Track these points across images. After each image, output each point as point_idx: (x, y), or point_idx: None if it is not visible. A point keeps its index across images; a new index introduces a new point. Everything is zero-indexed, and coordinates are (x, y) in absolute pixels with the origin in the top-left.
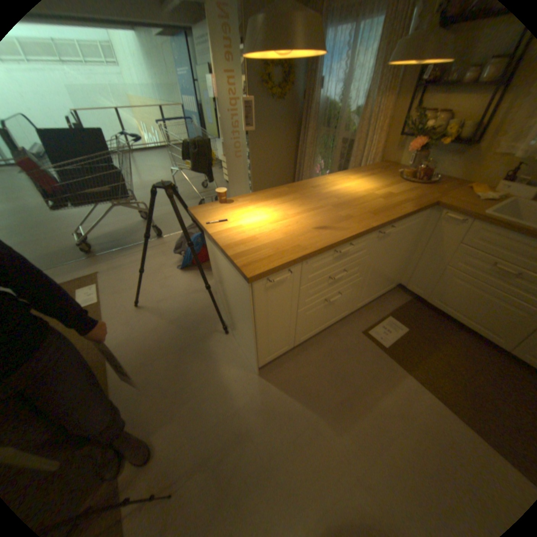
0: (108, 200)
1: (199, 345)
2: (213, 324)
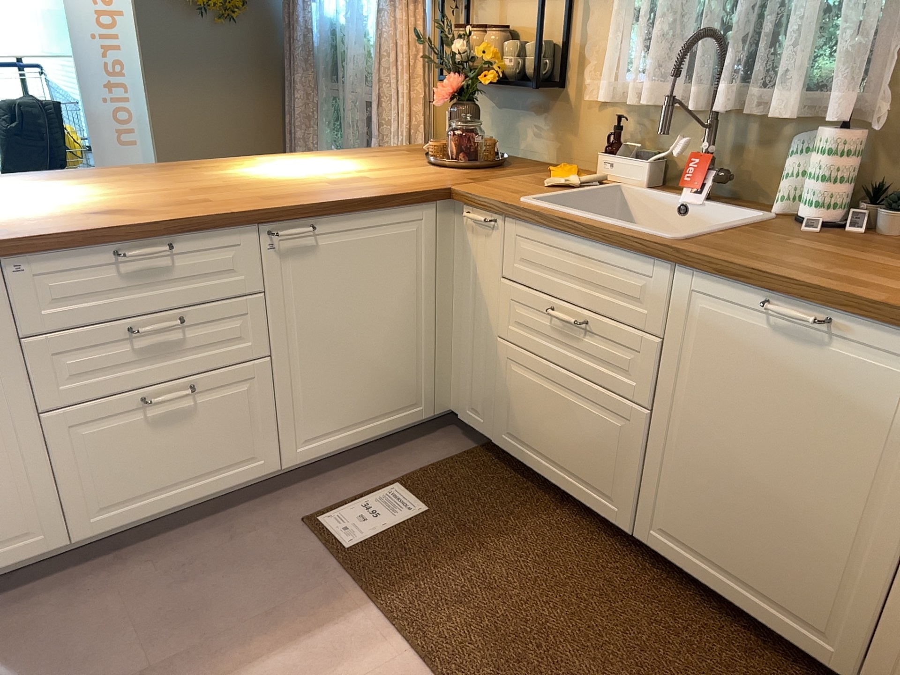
0: None
1: None
2: None
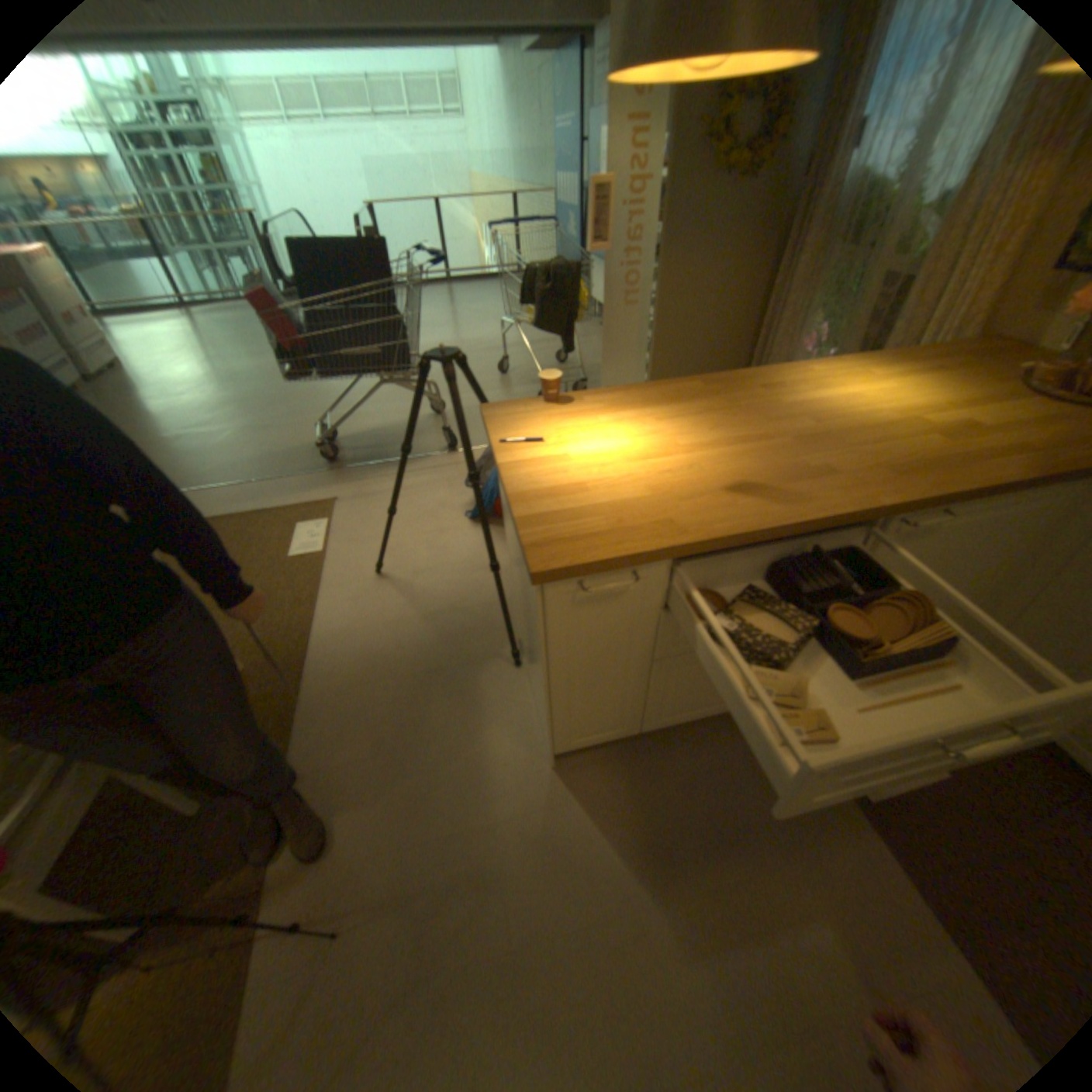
0: (373, 371)
1: (461, 676)
2: (497, 640)
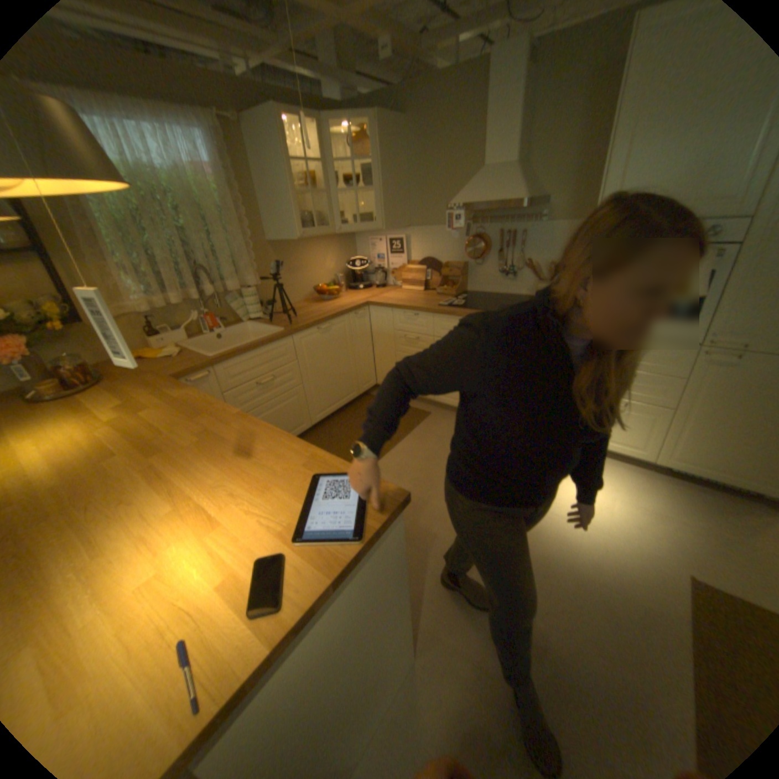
0: None
1: None
2: None
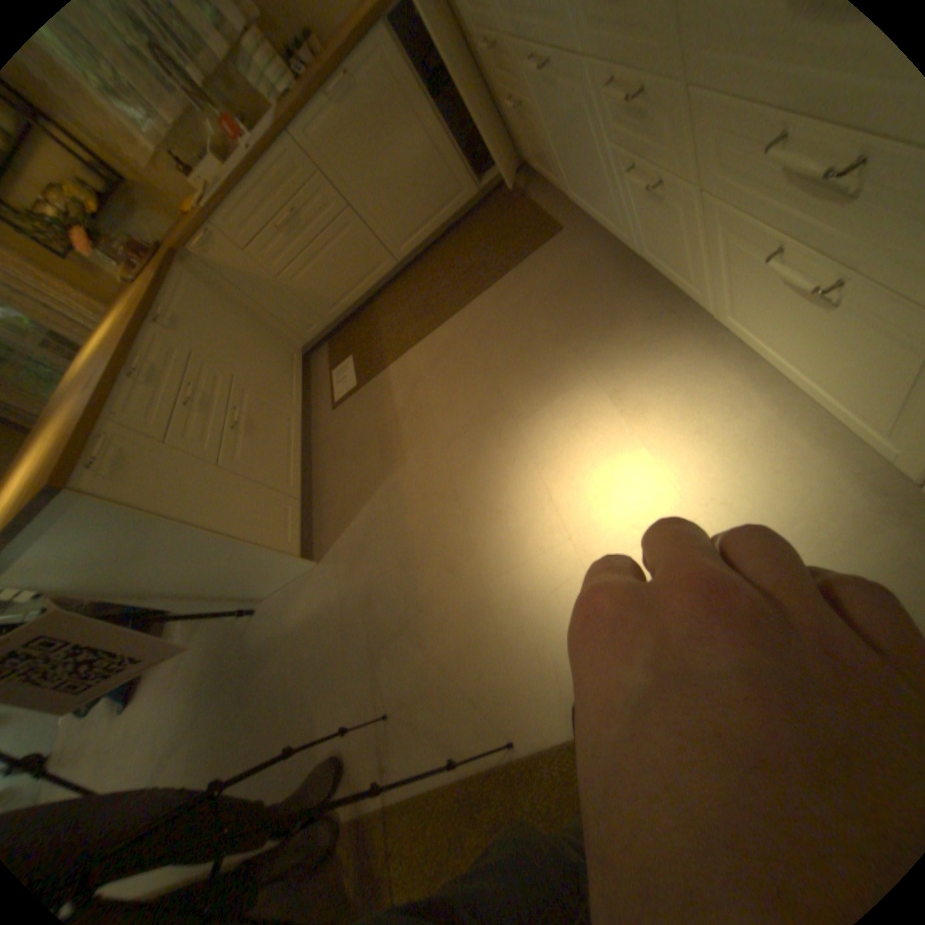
0: None
1: (249, 665)
2: (233, 638)
